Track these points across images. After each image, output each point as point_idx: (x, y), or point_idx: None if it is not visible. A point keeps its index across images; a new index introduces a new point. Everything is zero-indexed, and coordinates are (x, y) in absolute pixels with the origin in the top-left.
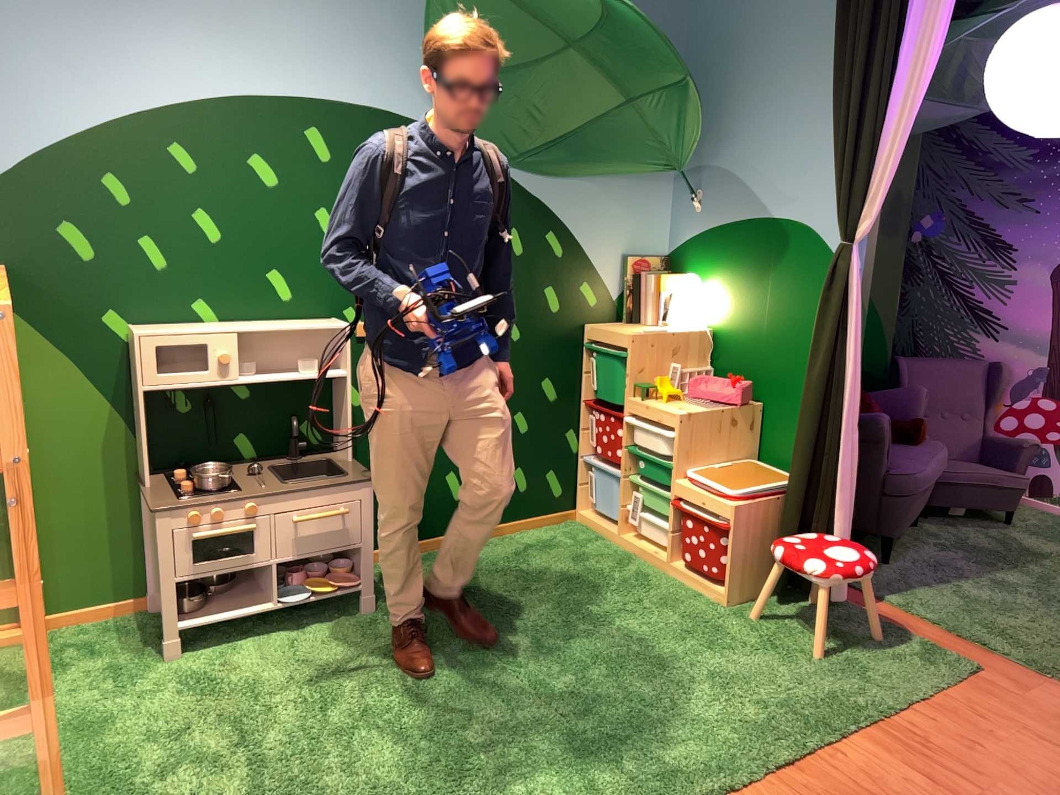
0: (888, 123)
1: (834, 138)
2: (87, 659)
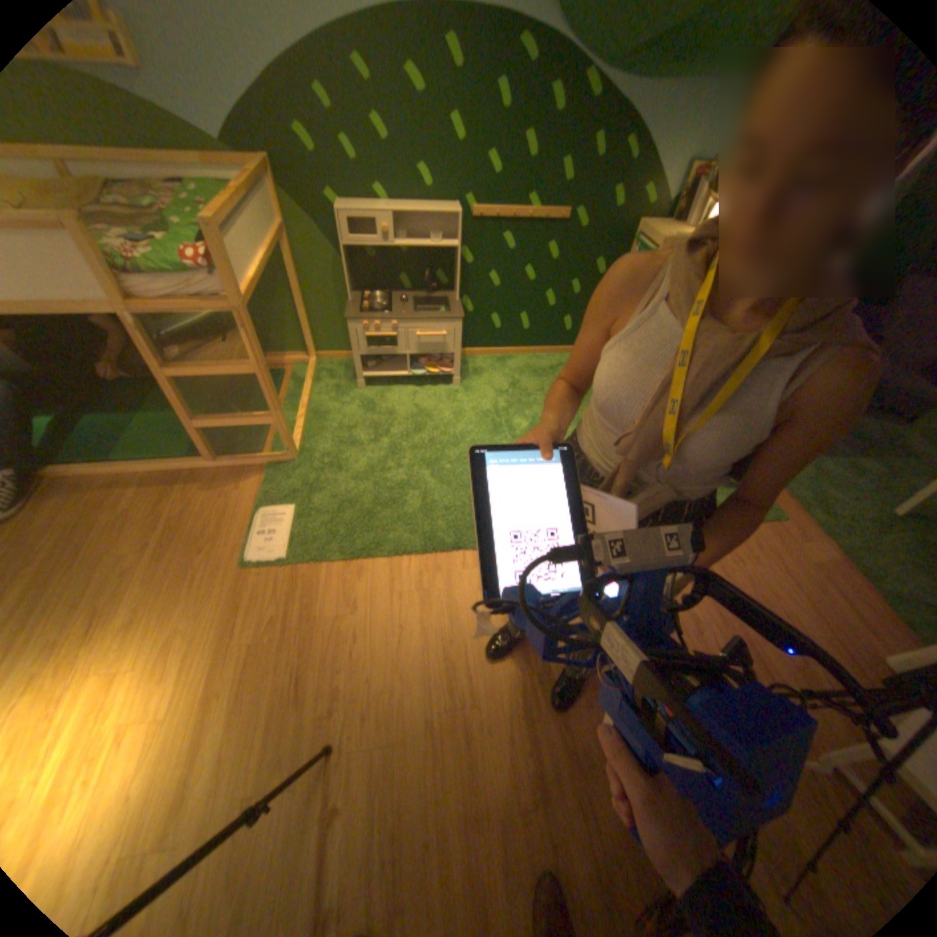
0: None
1: None
2: (323, 382)
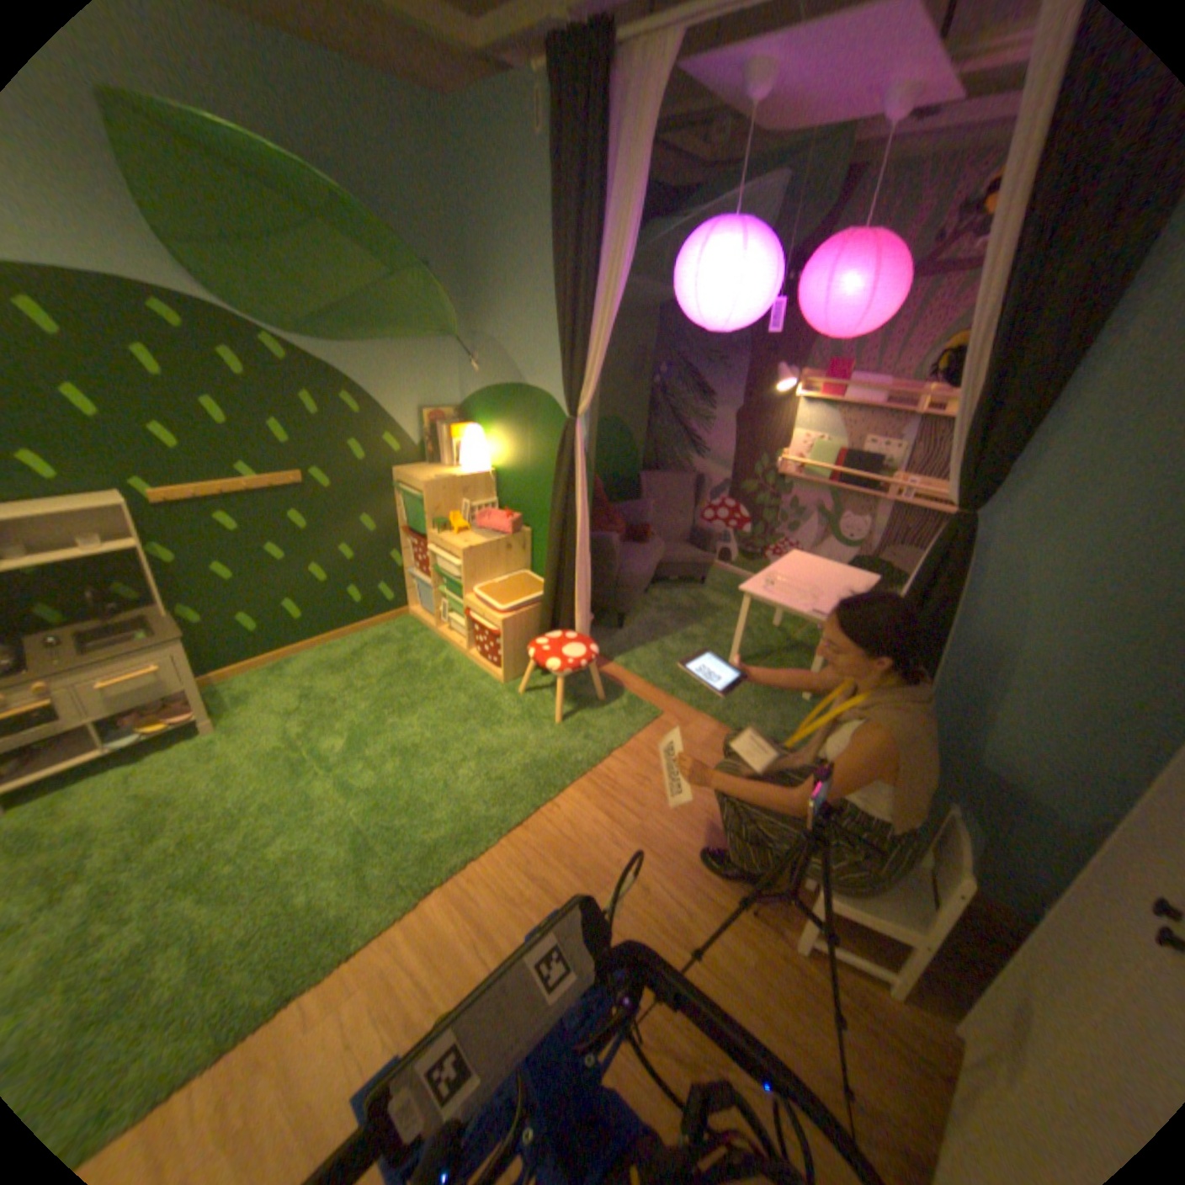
0: (604, 312)
1: (563, 322)
2: None
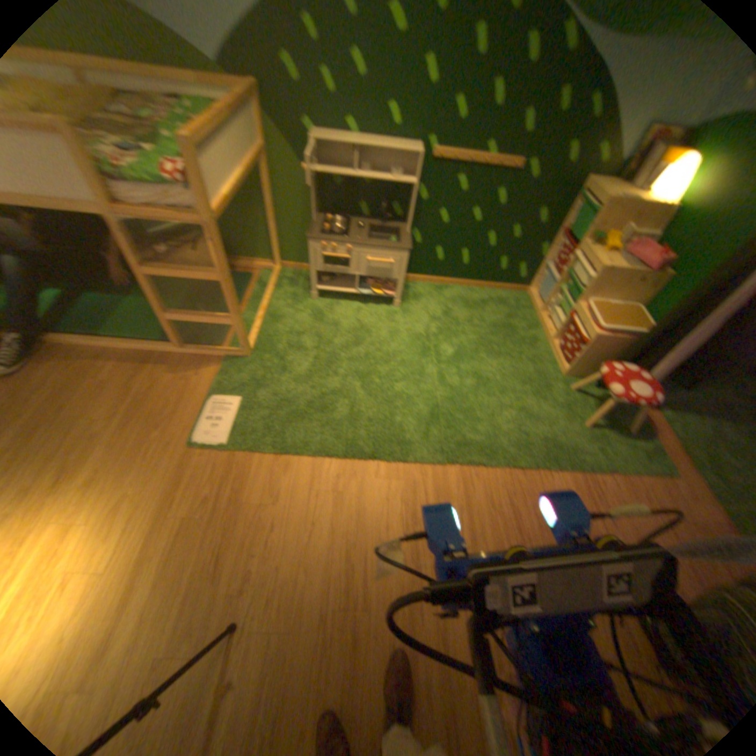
0: None
1: None
2: (282, 288)
